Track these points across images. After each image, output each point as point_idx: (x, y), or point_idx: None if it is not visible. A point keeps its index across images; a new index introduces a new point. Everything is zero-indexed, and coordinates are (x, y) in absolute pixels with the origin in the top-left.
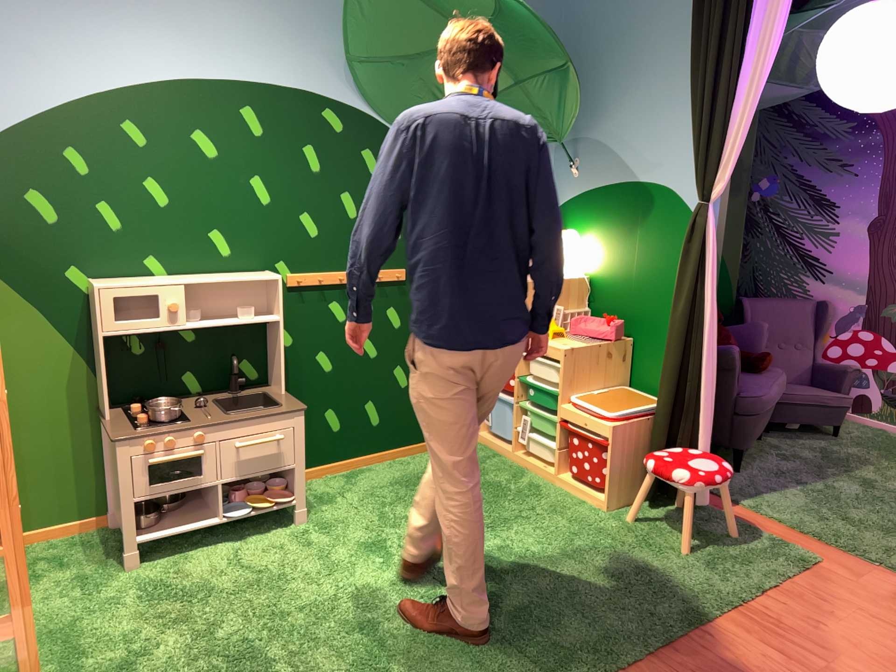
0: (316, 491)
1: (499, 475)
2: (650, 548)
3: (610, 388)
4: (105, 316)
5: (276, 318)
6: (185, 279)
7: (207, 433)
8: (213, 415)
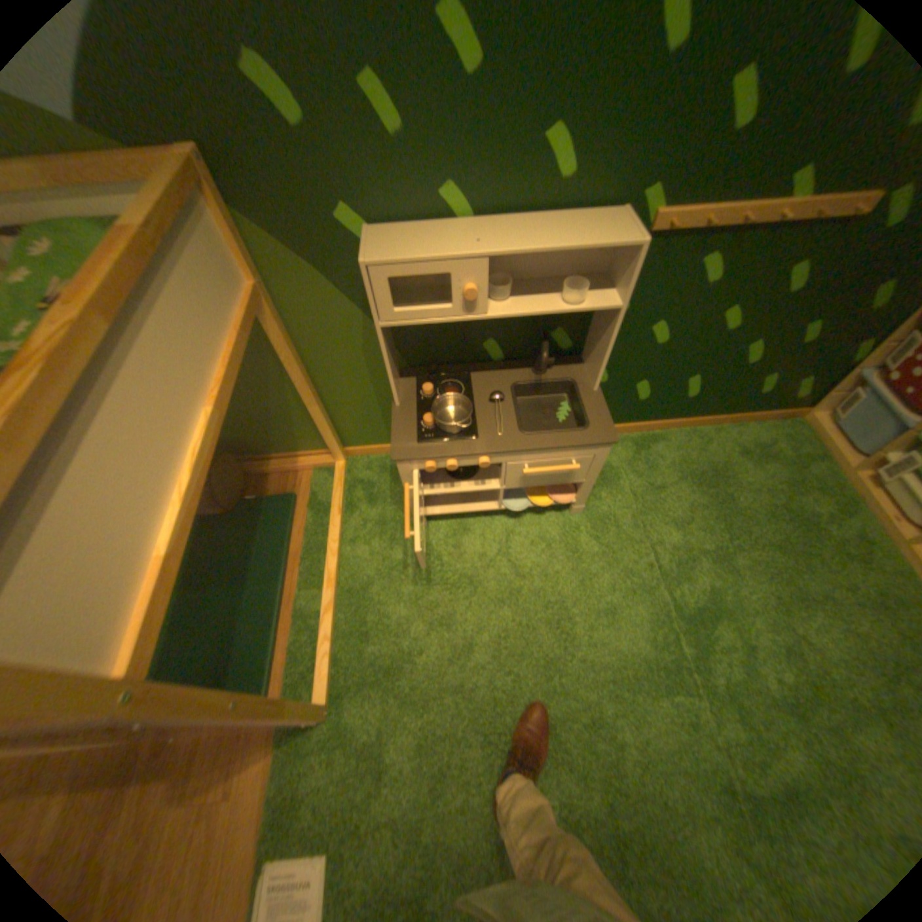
0: None
1: (821, 500)
2: None
3: None
4: (379, 304)
5: (618, 304)
6: (494, 240)
7: (492, 459)
8: (504, 429)
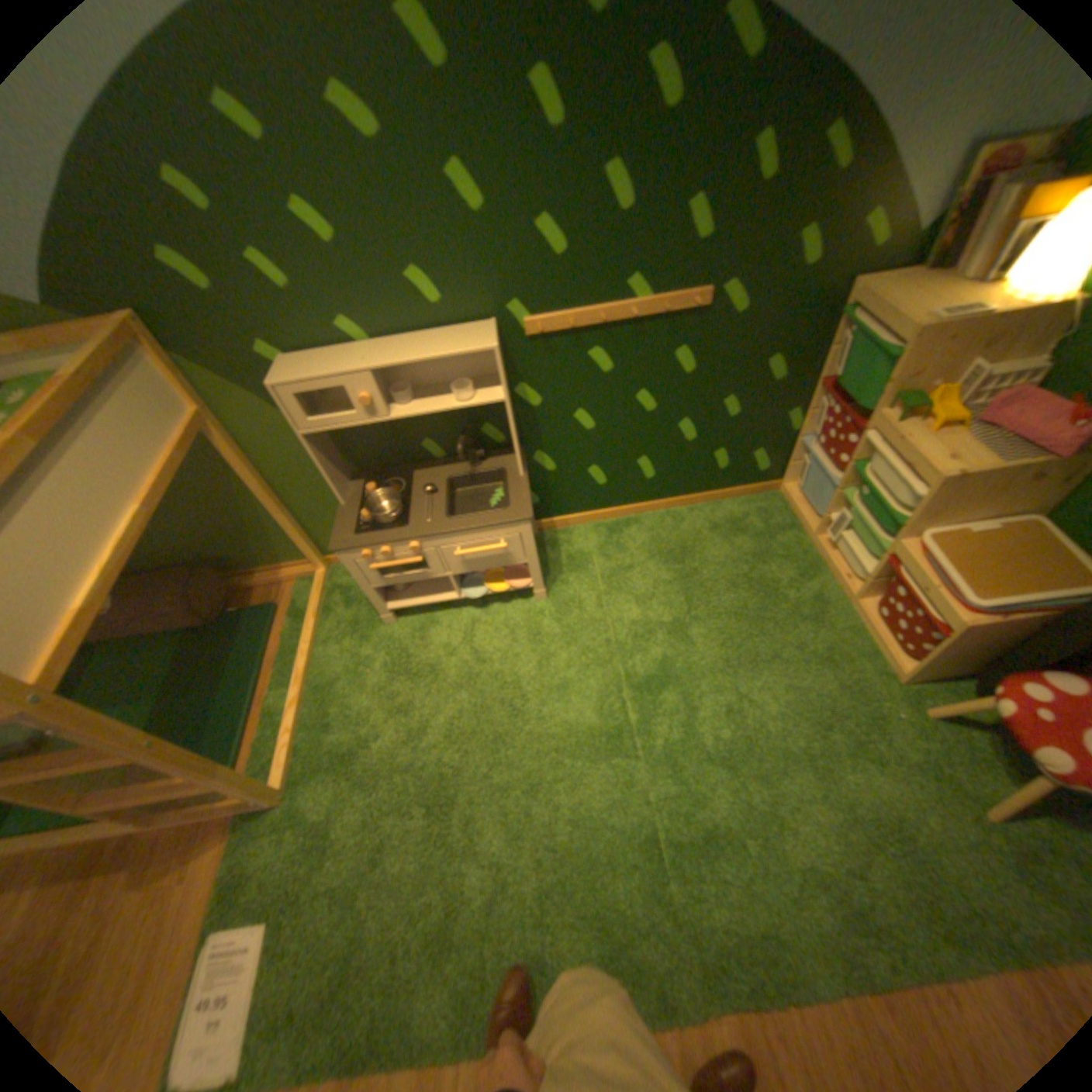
0: (572, 547)
1: (784, 567)
2: (938, 788)
3: (1008, 518)
4: (294, 416)
5: (500, 398)
6: (377, 358)
7: (422, 544)
8: (434, 516)
